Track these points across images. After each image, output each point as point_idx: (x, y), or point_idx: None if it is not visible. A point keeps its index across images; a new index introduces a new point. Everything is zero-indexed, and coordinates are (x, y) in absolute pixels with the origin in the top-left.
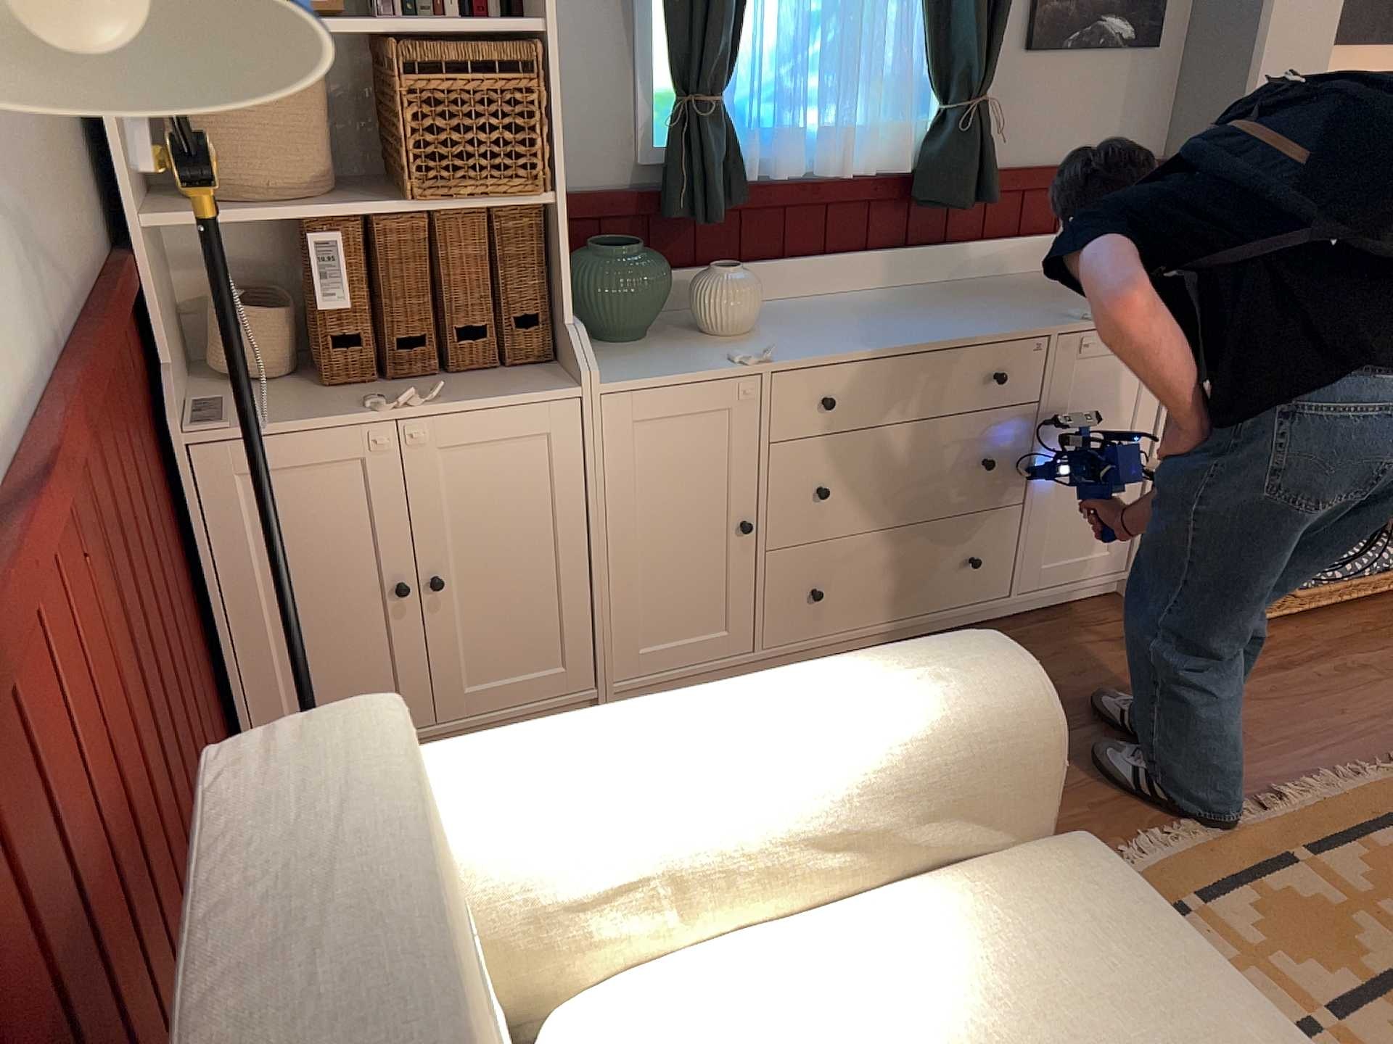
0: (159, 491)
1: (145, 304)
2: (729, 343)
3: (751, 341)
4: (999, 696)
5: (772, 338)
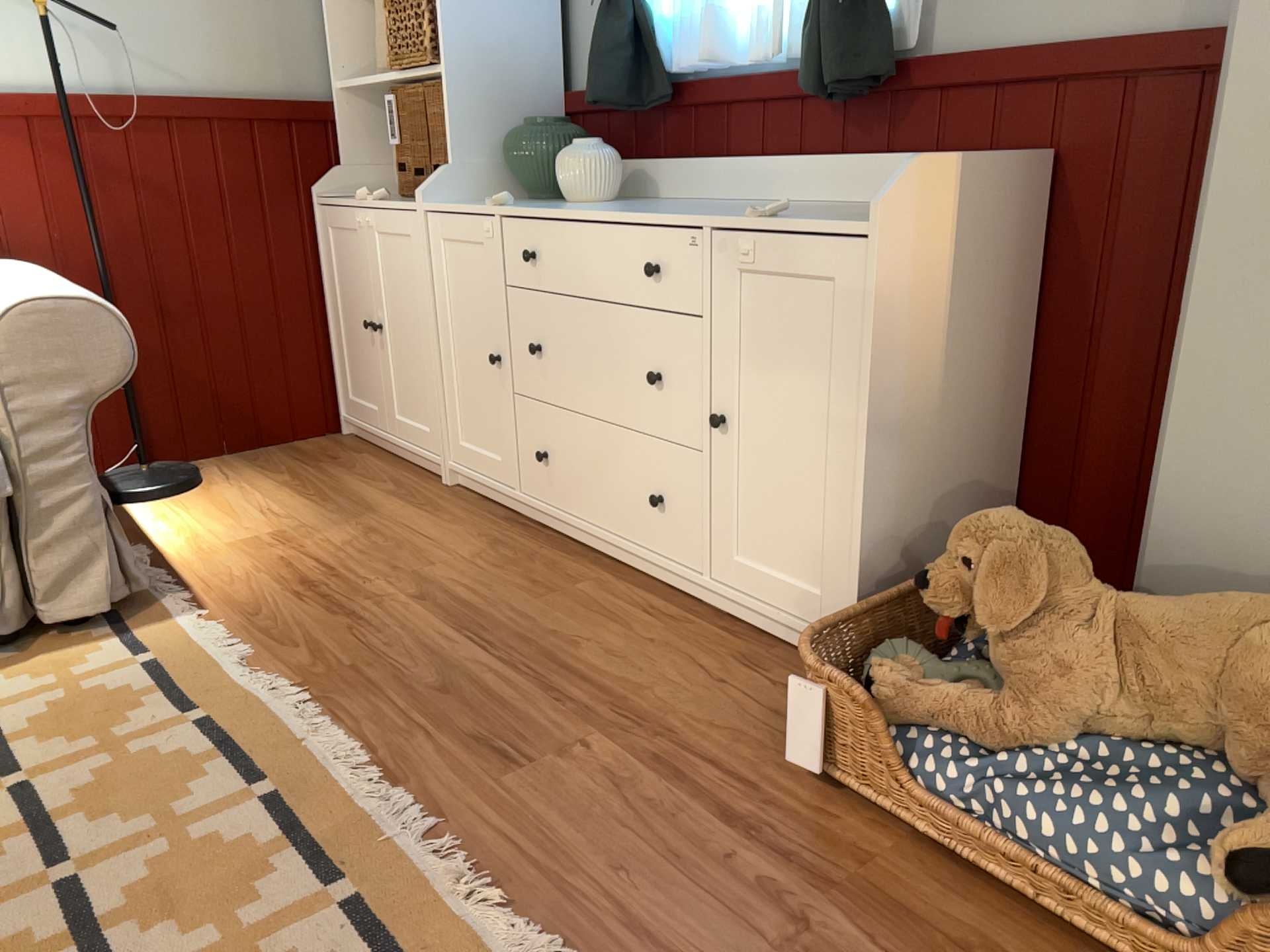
0: (284, 220)
1: (339, 133)
2: (547, 205)
3: (561, 206)
4: (9, 303)
5: (574, 206)
